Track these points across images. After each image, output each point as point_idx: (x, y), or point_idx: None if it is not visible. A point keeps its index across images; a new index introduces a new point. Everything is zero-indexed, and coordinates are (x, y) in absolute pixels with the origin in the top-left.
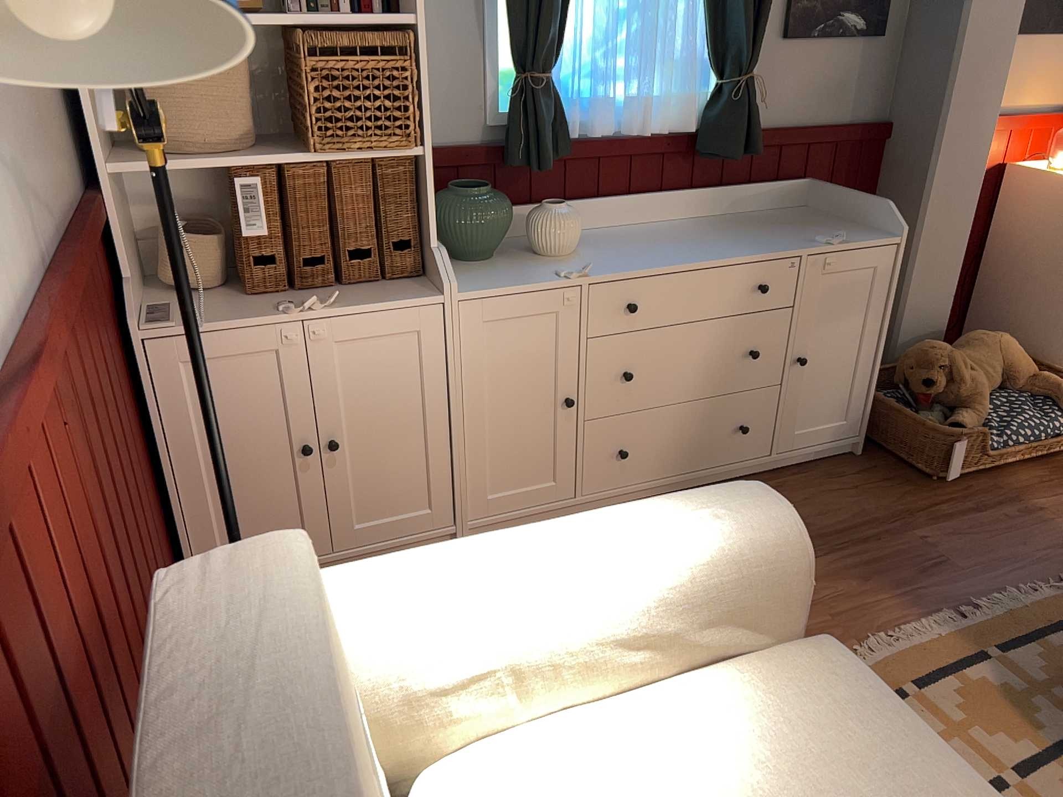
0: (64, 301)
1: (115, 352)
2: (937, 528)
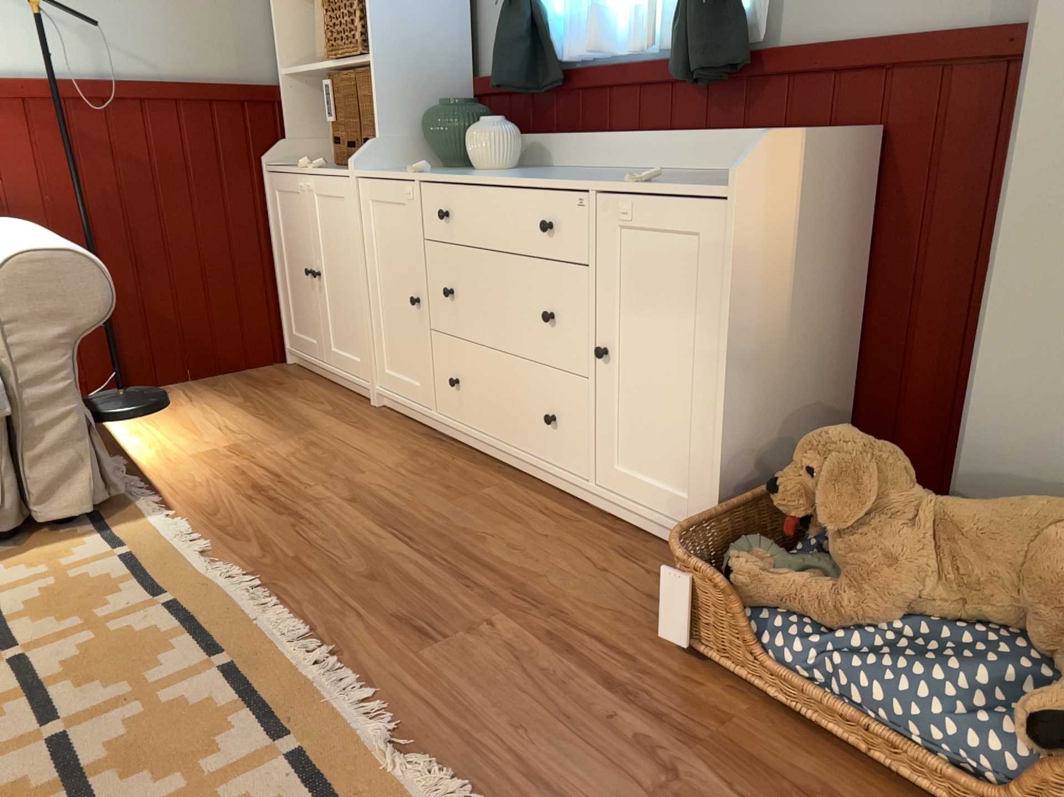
0: (86, 92)
1: (237, 170)
2: (527, 636)
